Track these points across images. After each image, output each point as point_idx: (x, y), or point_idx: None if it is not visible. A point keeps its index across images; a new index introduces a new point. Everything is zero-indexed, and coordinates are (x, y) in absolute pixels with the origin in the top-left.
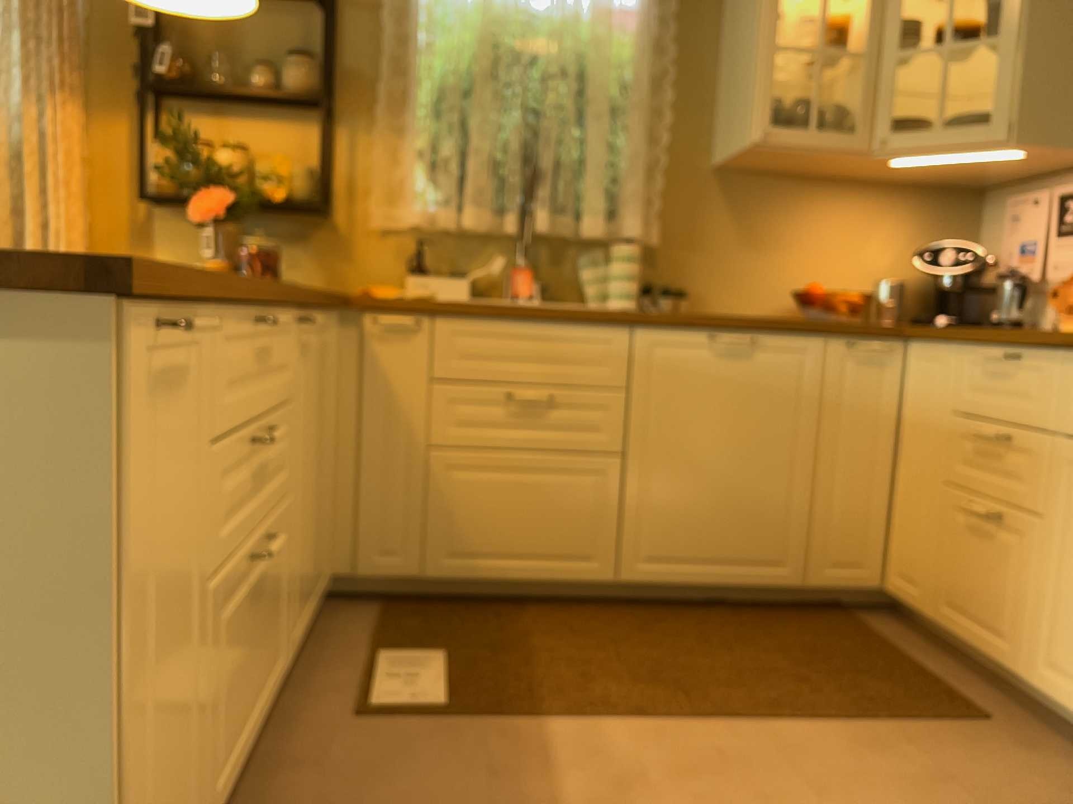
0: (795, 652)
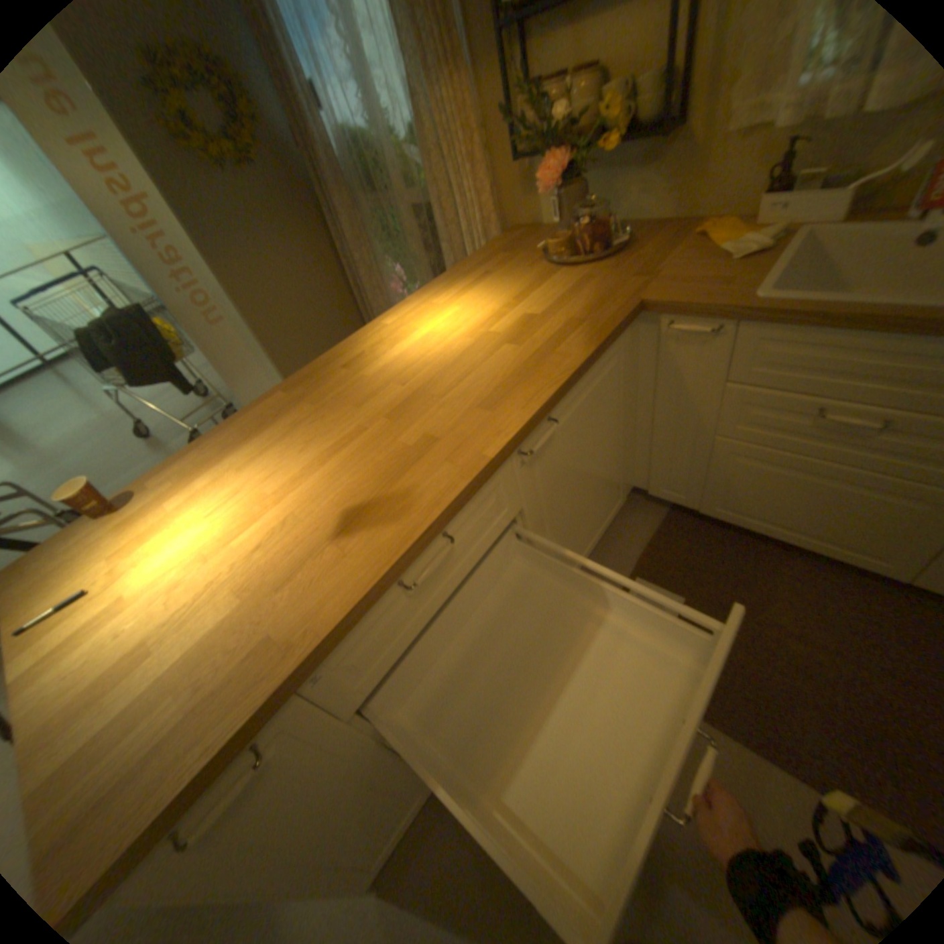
0: None
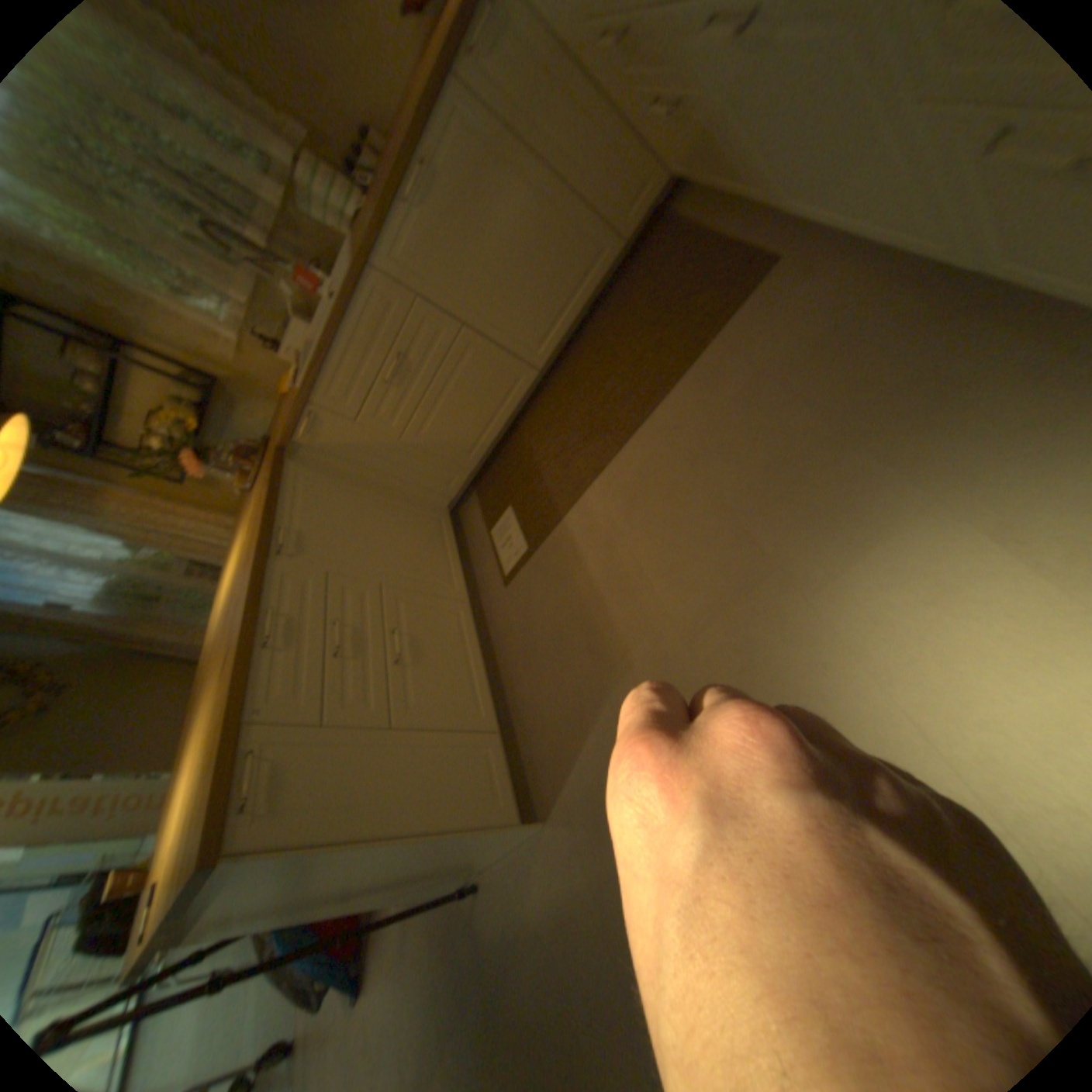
0: (646, 312)
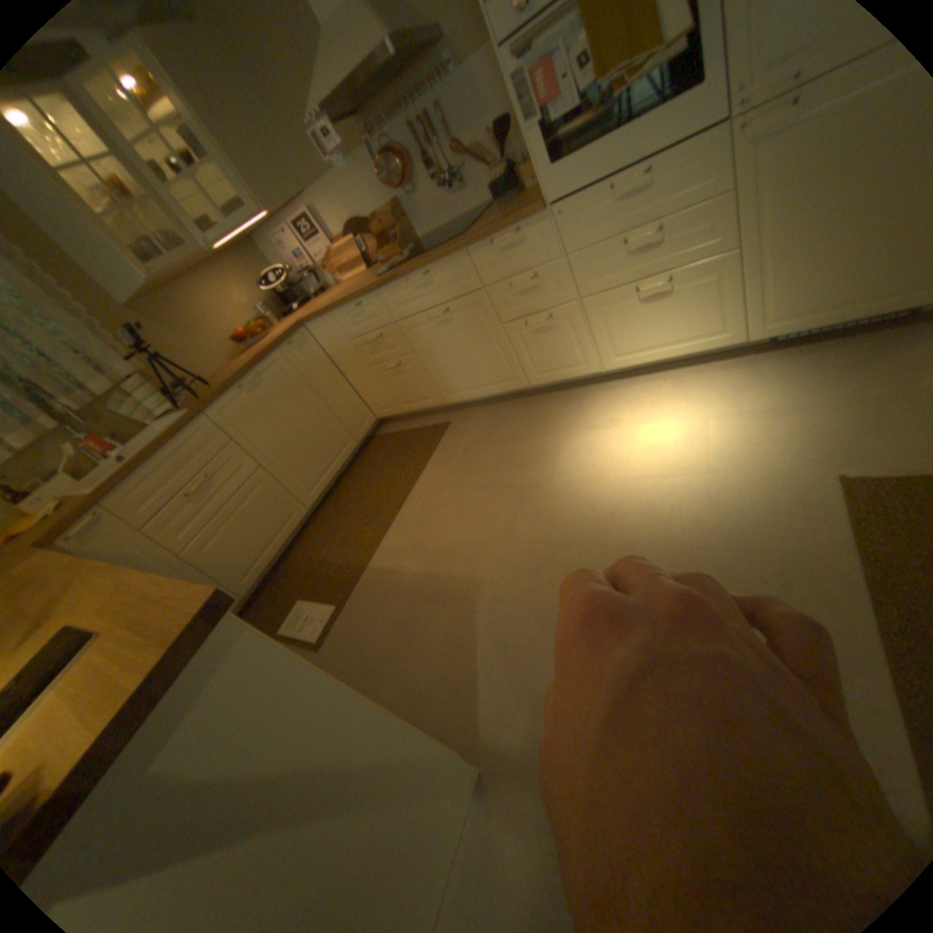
0: (384, 462)
